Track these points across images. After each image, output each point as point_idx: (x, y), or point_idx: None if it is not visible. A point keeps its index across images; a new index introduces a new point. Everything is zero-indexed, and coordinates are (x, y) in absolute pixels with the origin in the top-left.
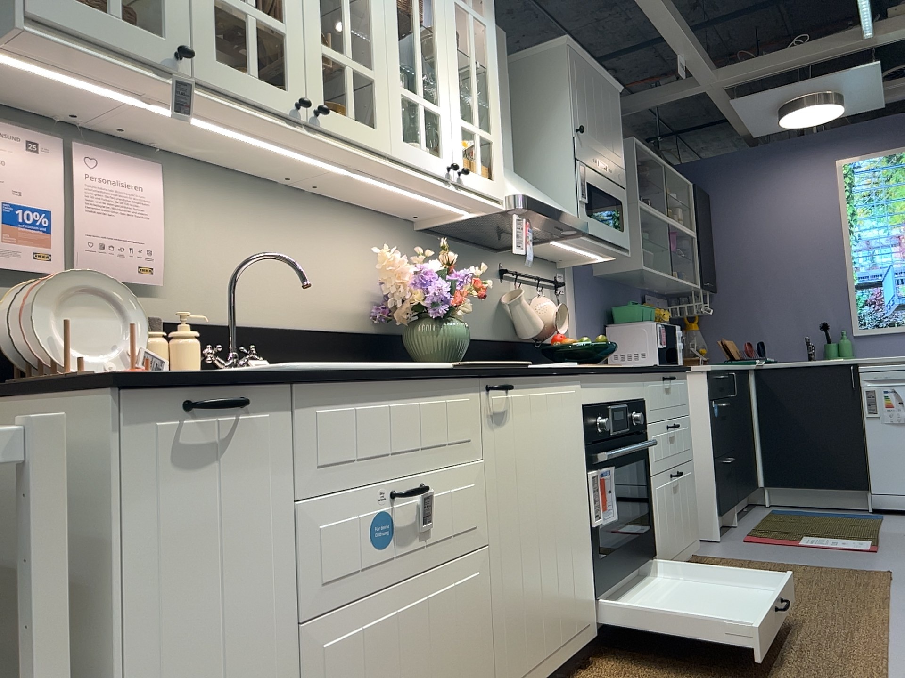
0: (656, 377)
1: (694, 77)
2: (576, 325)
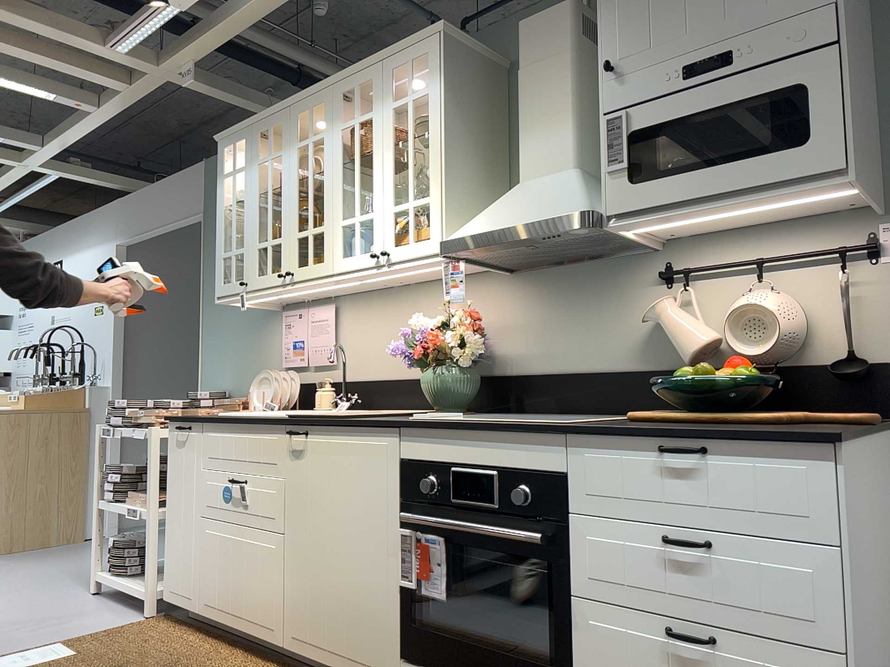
0: (619, 444)
1: None
2: None
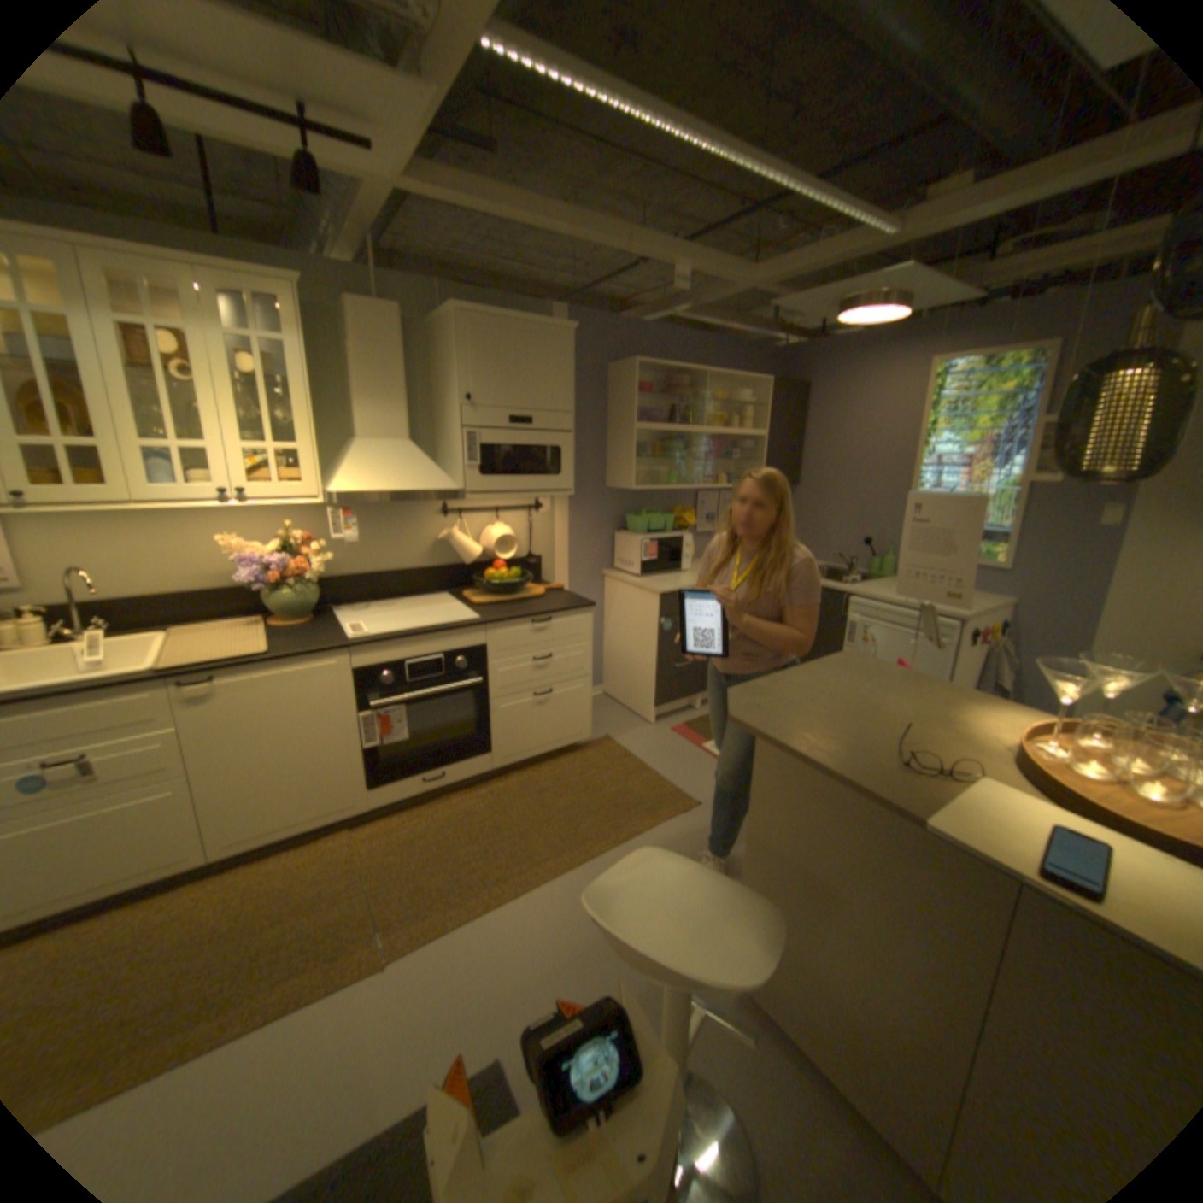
0: (513, 624)
1: (718, 279)
2: (563, 538)
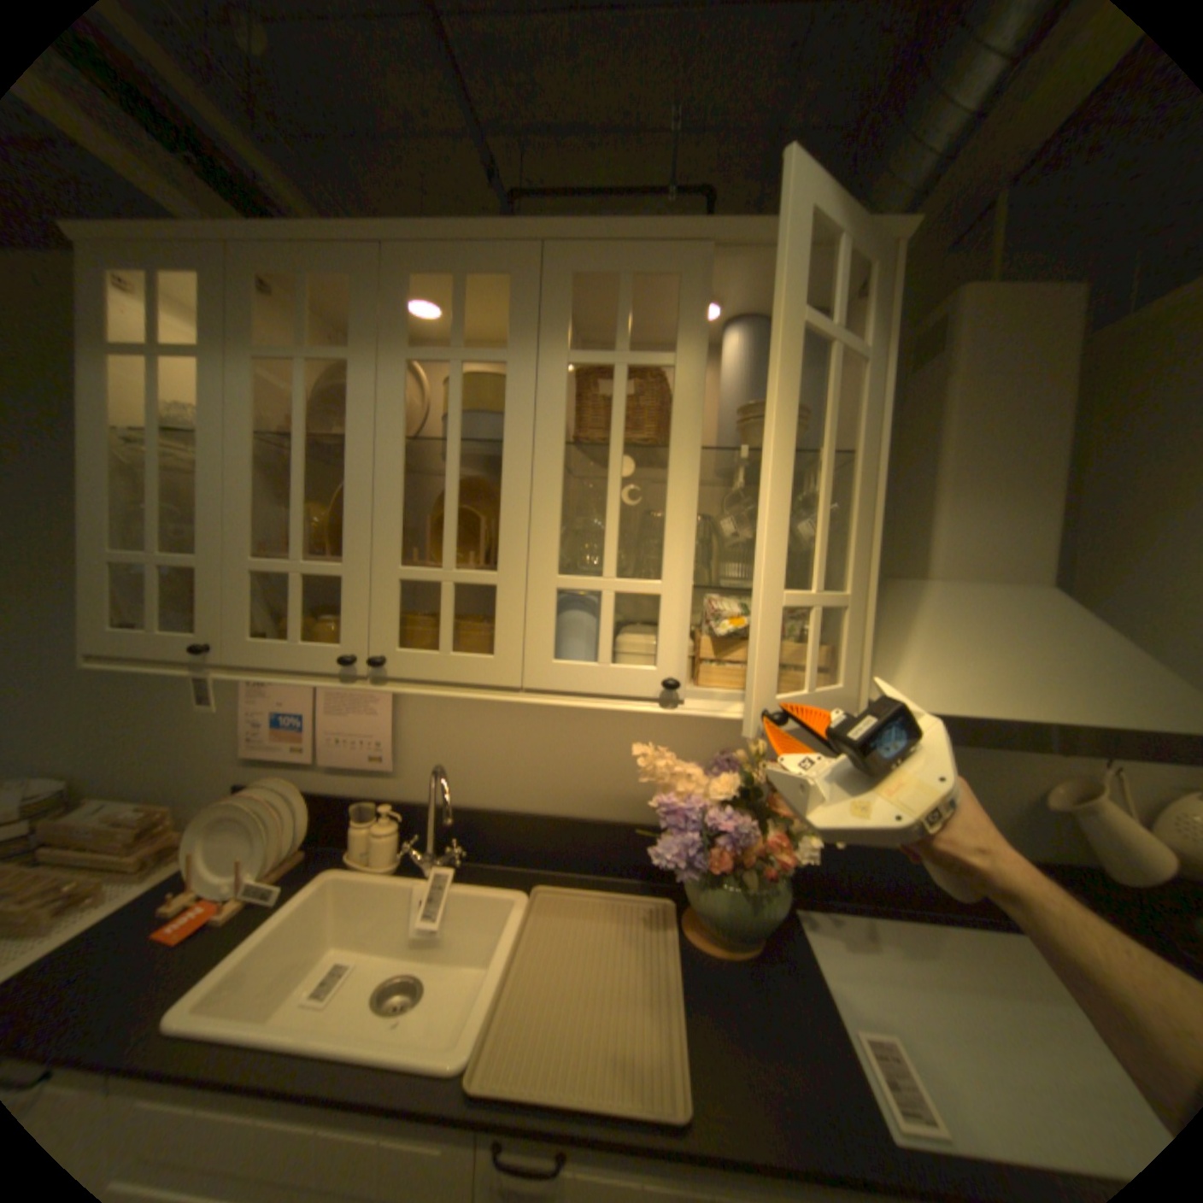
0: None
1: None
2: None
